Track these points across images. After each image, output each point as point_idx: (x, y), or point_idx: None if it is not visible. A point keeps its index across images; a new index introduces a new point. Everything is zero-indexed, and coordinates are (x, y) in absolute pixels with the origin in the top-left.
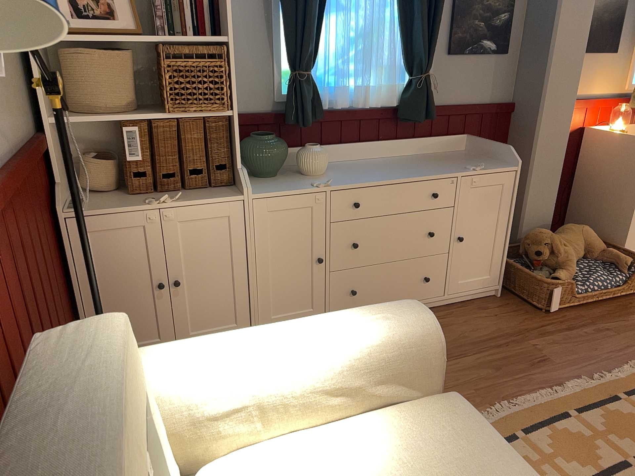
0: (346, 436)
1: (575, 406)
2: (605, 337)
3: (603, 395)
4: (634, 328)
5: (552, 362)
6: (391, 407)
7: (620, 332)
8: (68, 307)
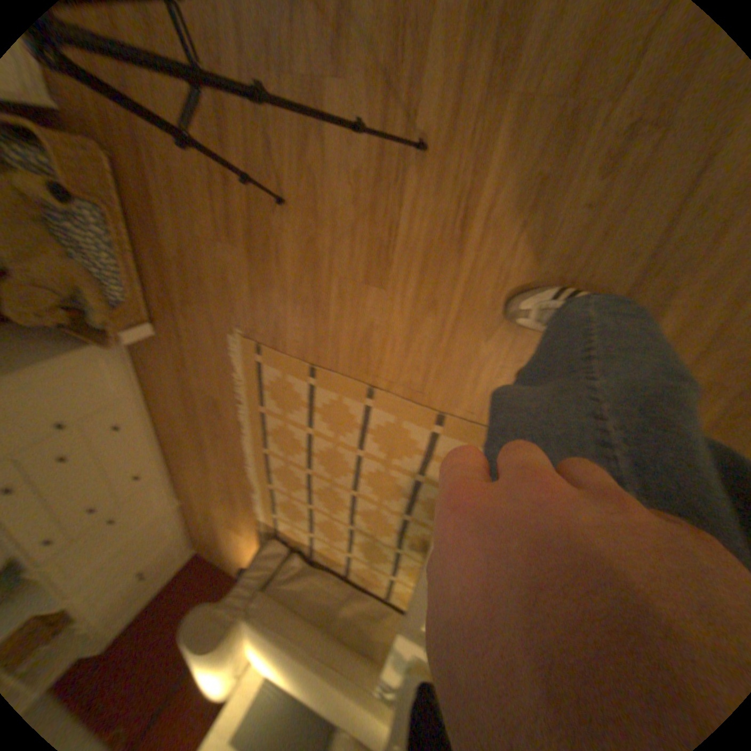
0: (248, 651)
1: (256, 440)
2: (188, 319)
3: (253, 417)
4: (178, 271)
5: (212, 398)
6: (238, 635)
7: (183, 296)
8: (152, 601)
